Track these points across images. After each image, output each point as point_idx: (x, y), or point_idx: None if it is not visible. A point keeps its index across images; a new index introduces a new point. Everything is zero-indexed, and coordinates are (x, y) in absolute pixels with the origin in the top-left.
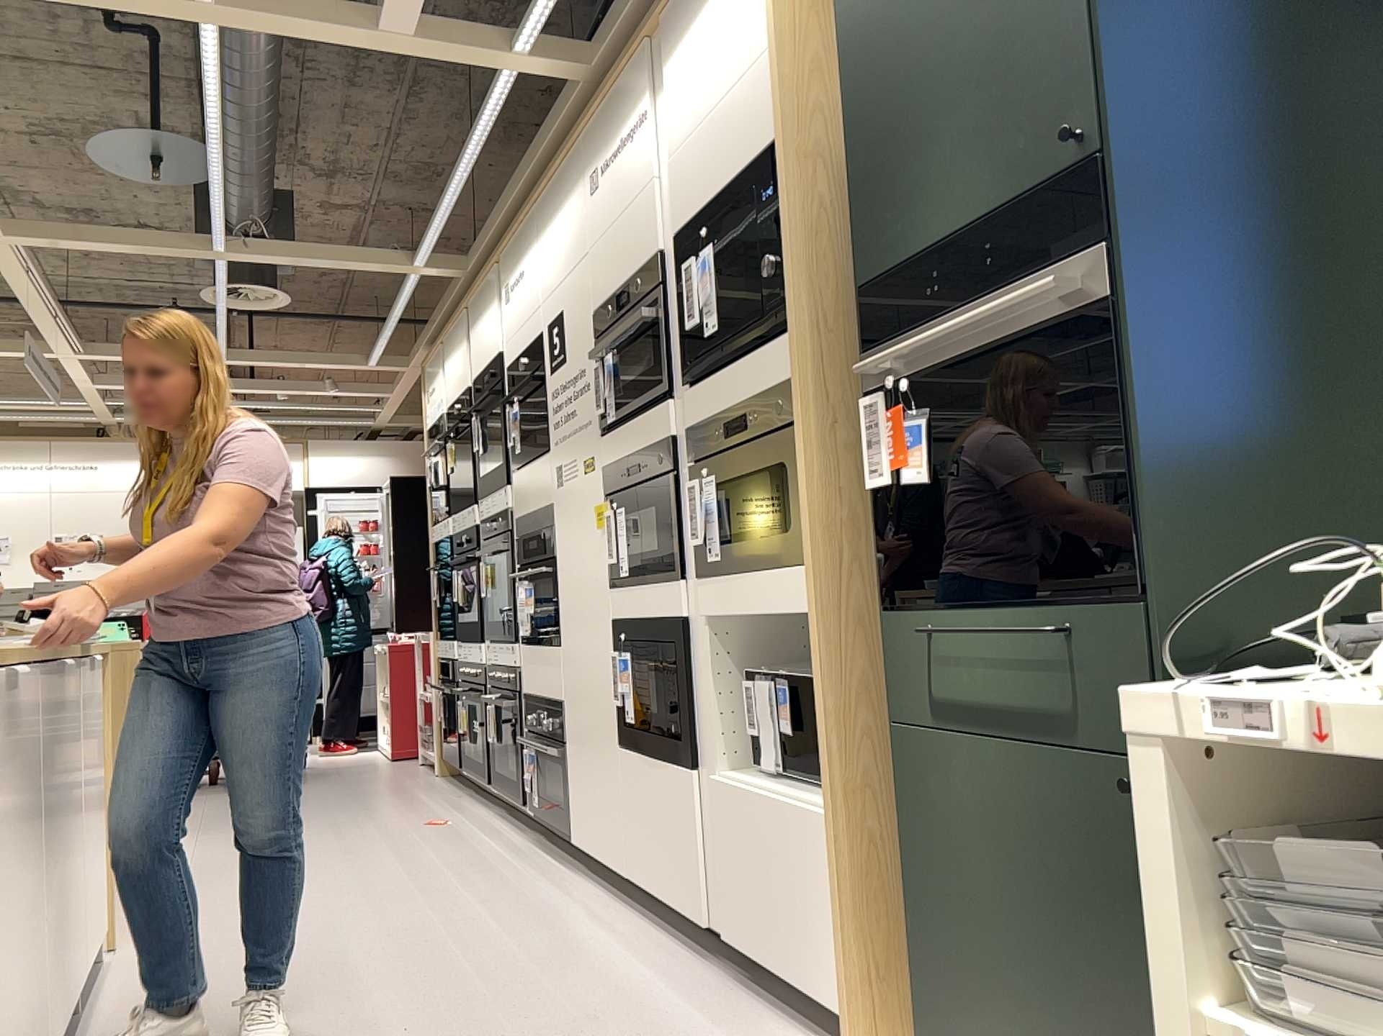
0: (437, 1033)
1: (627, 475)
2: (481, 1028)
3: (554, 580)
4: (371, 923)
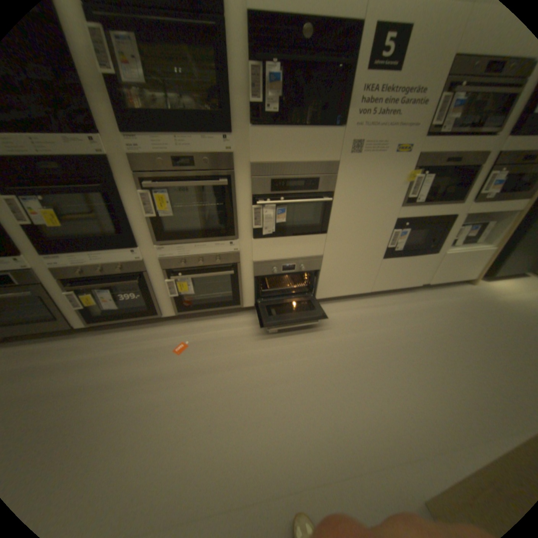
0: (479, 345)
1: (447, 161)
2: (472, 335)
3: (327, 203)
4: (372, 369)
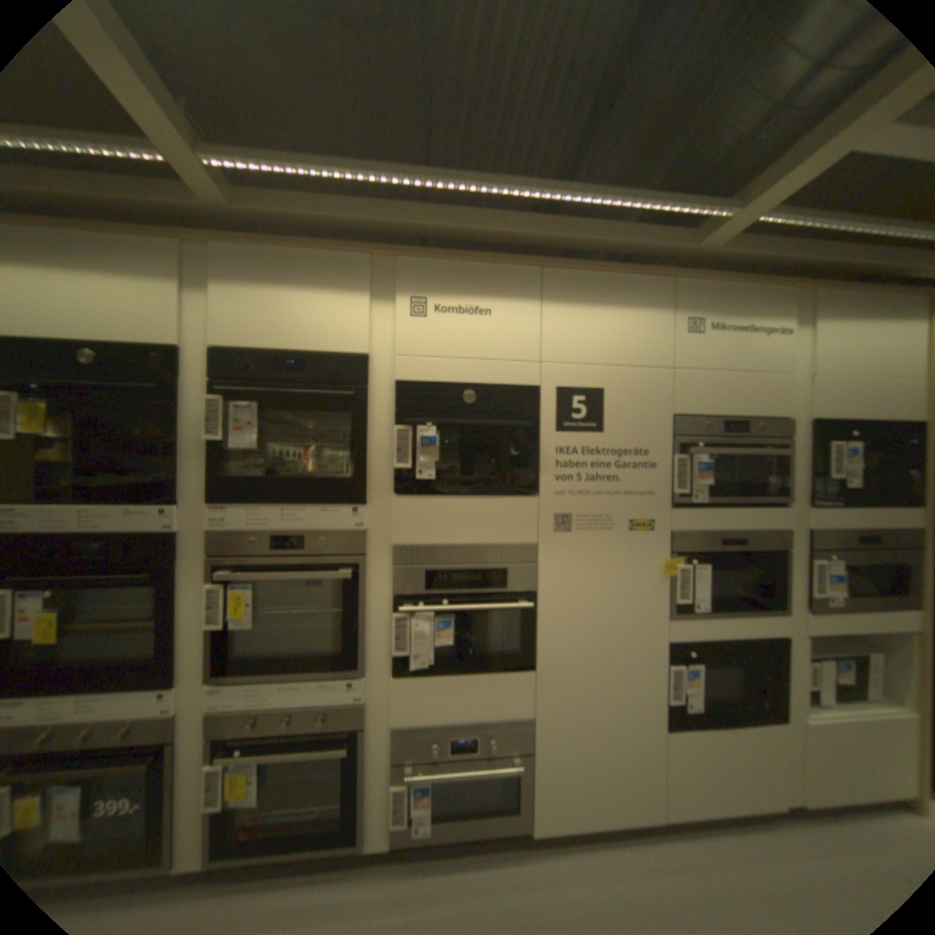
0: None
1: (723, 545)
2: None
3: (528, 612)
4: None
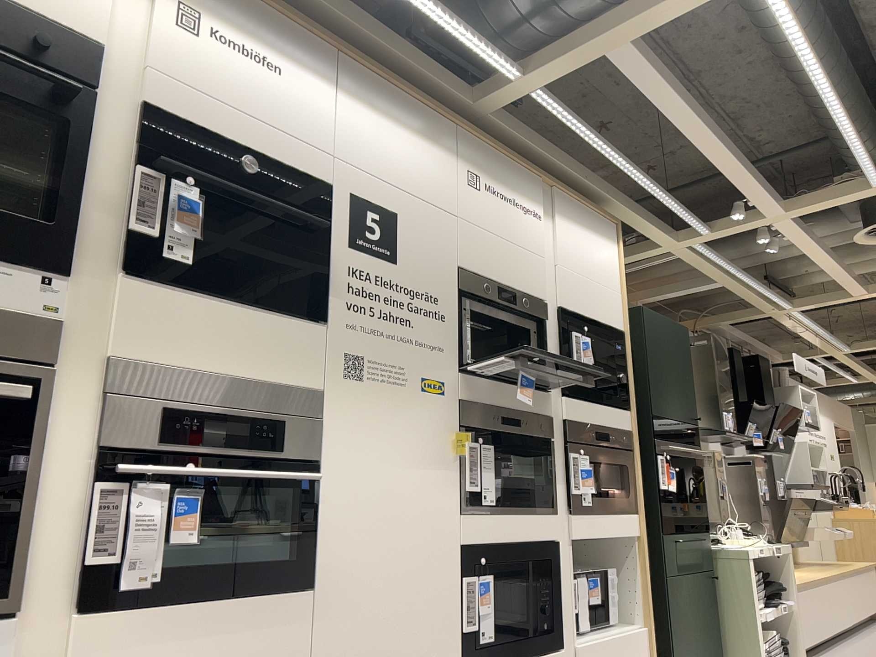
0: None
1: (503, 423)
2: None
3: (308, 493)
4: None
